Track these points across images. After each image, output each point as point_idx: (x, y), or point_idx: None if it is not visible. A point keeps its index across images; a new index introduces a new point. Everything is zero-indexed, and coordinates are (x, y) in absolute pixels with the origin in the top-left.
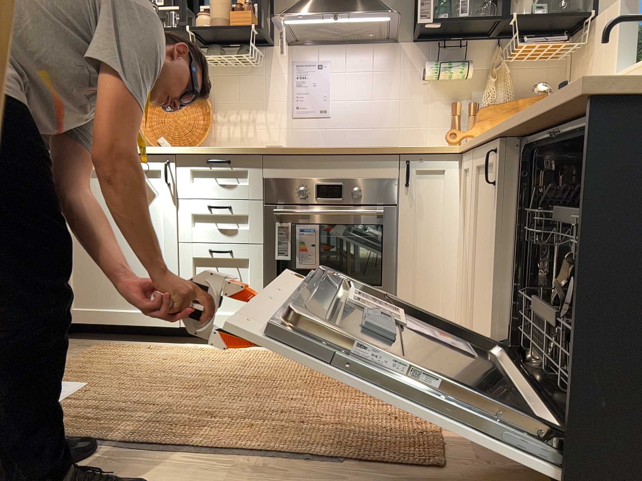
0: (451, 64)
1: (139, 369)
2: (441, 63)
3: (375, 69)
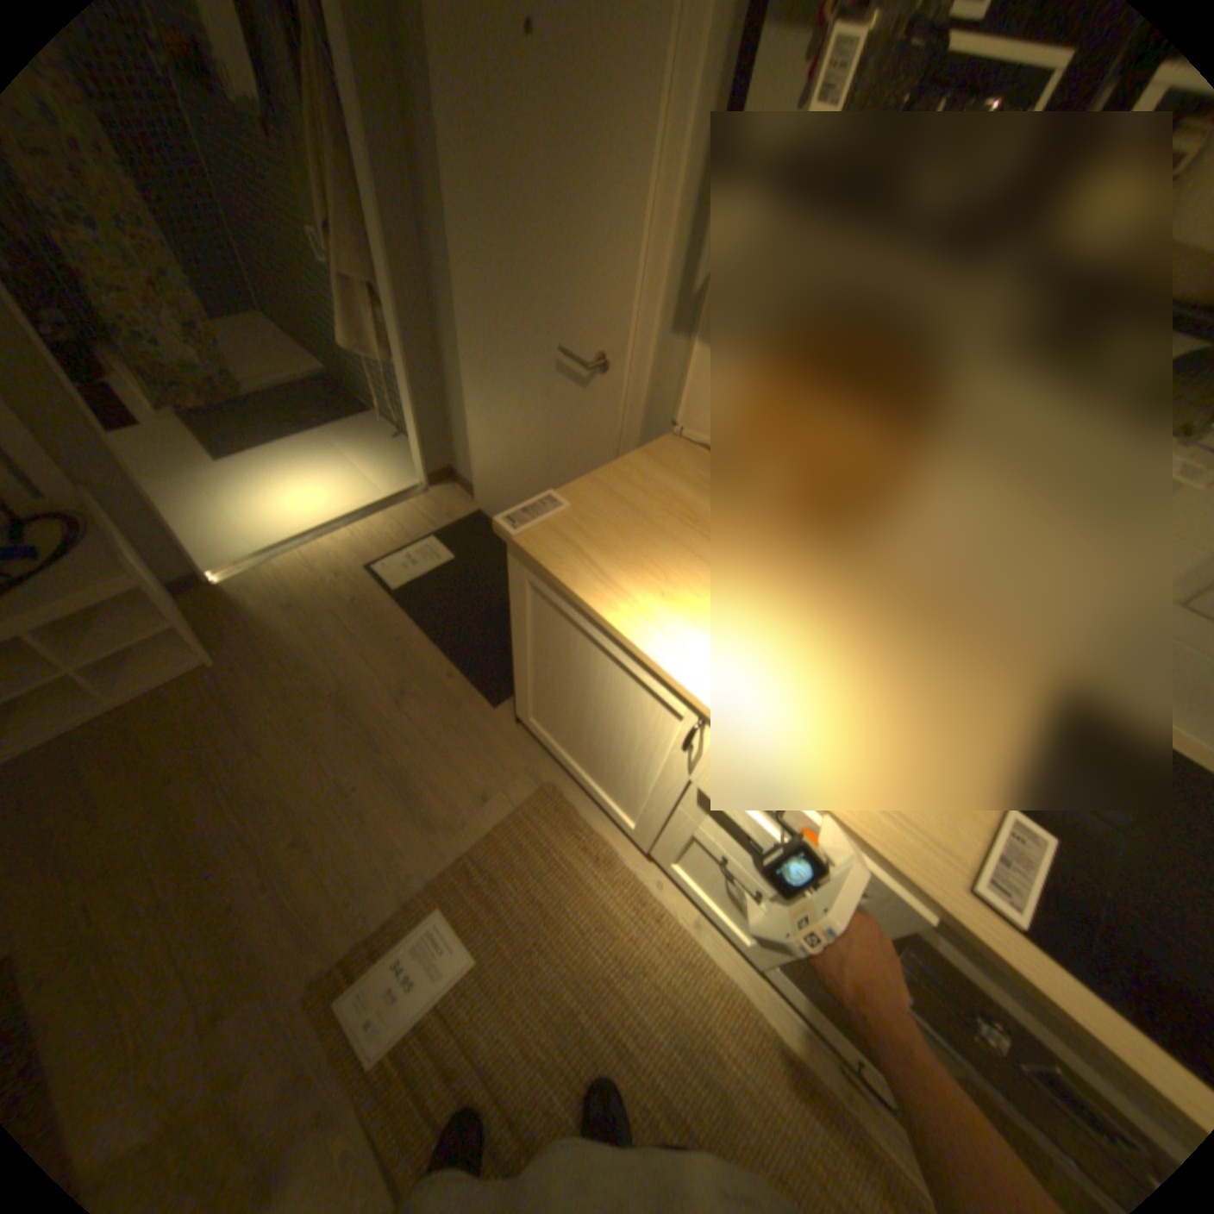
0: None
1: (554, 941)
2: None
3: None
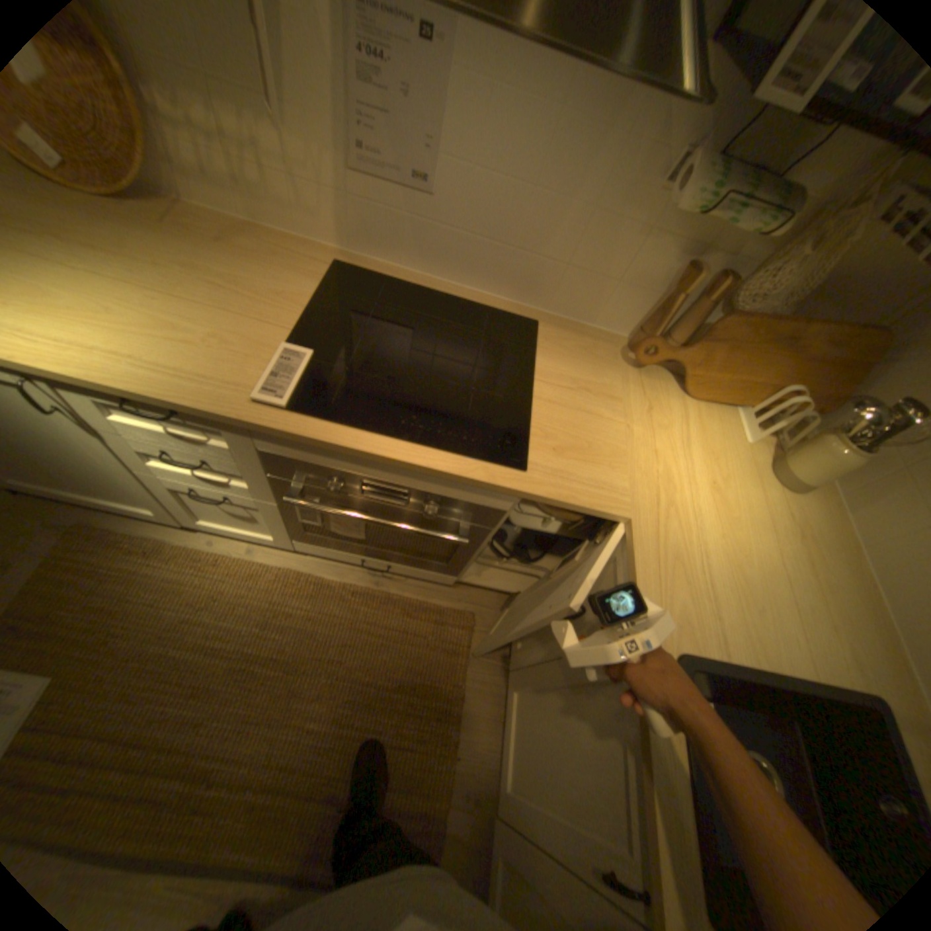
0: (759, 195)
1: (125, 624)
2: (738, 183)
3: (577, 99)
